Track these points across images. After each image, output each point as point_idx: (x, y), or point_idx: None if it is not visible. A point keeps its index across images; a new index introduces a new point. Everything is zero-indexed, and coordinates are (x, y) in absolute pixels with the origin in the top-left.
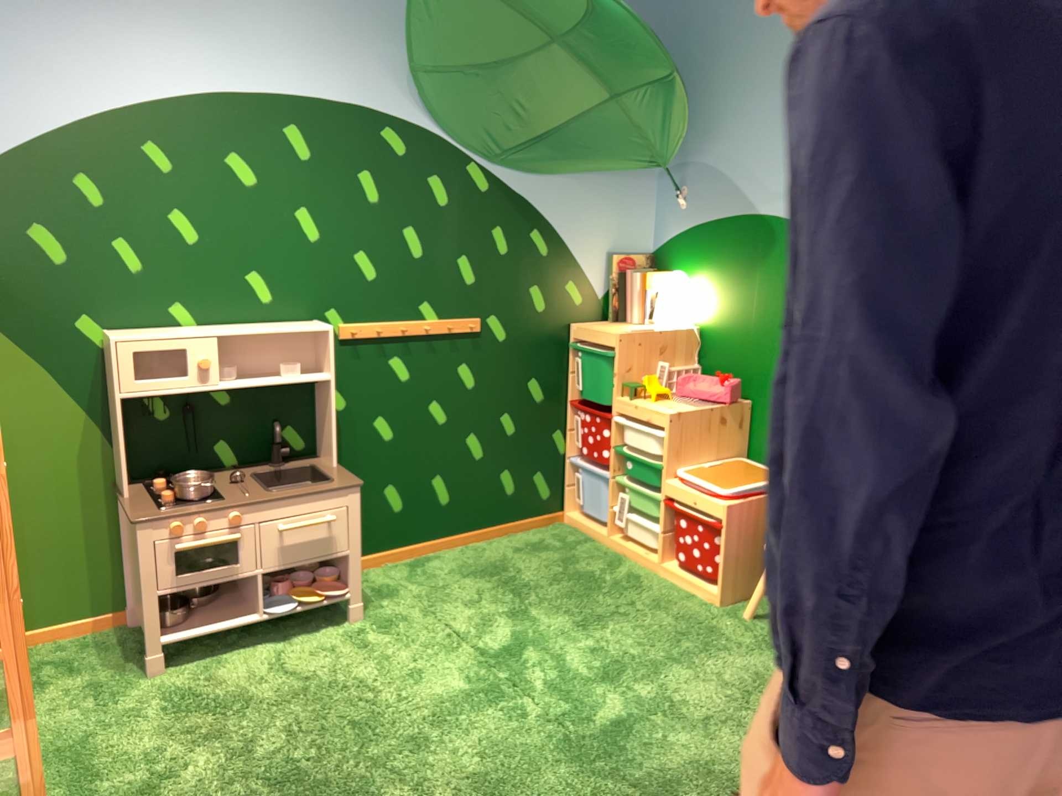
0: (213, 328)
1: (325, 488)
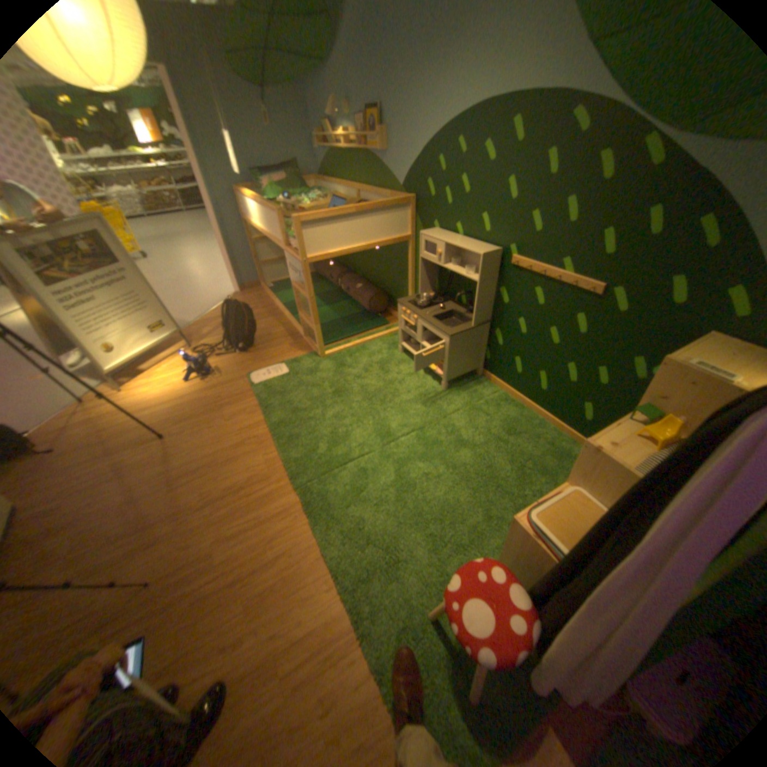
0: (460, 239)
1: (439, 328)
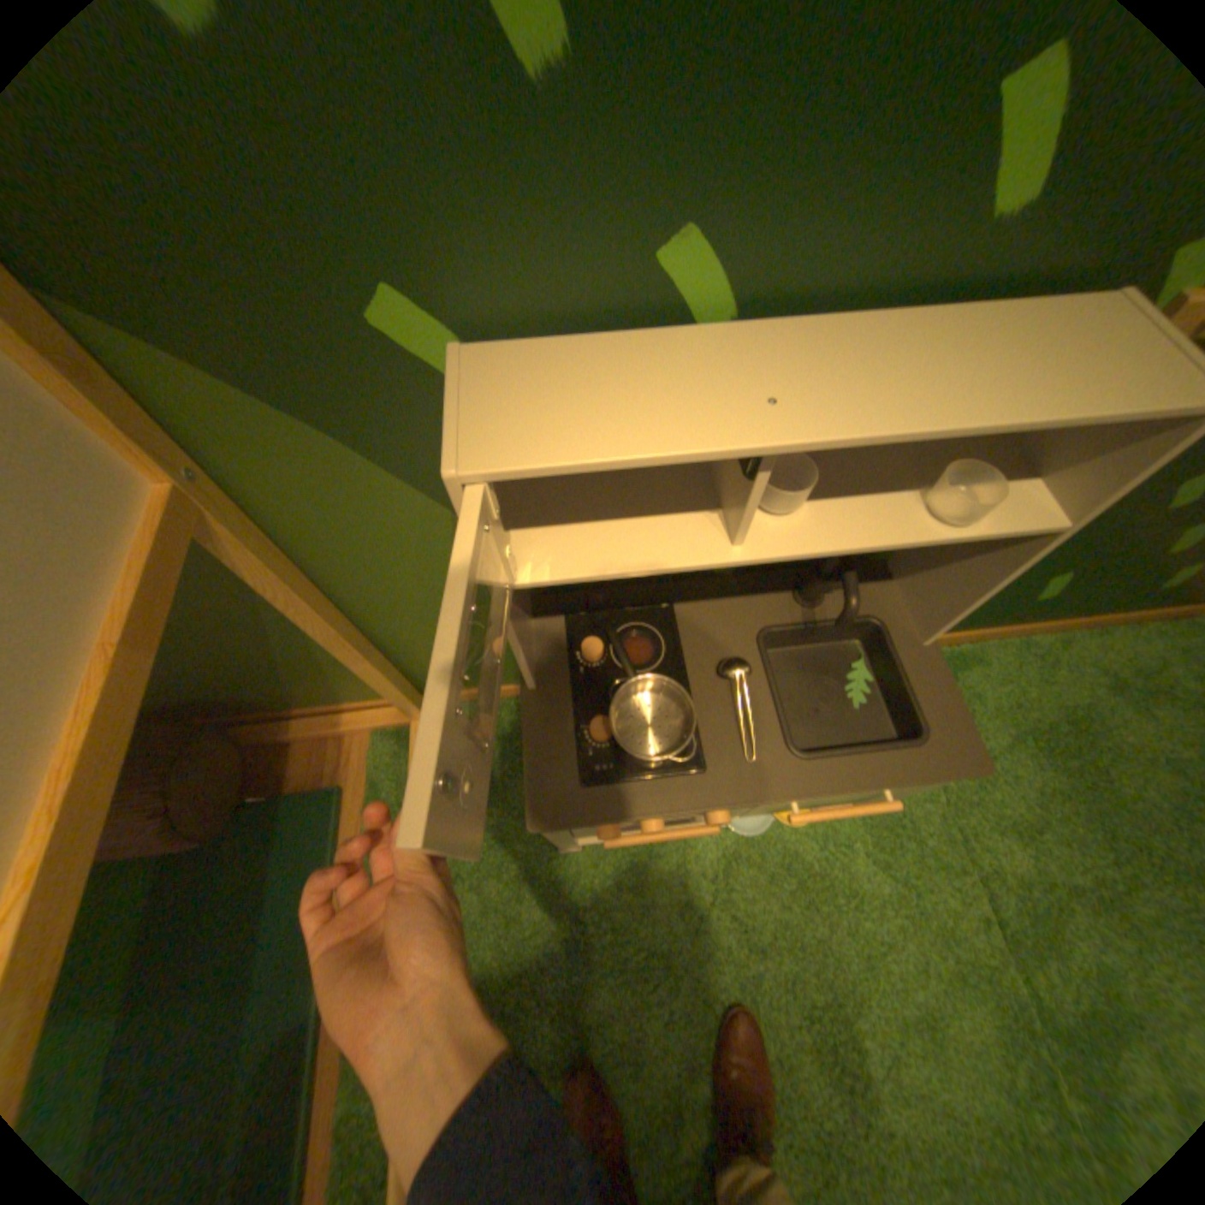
0: (793, 342)
1: (915, 776)
